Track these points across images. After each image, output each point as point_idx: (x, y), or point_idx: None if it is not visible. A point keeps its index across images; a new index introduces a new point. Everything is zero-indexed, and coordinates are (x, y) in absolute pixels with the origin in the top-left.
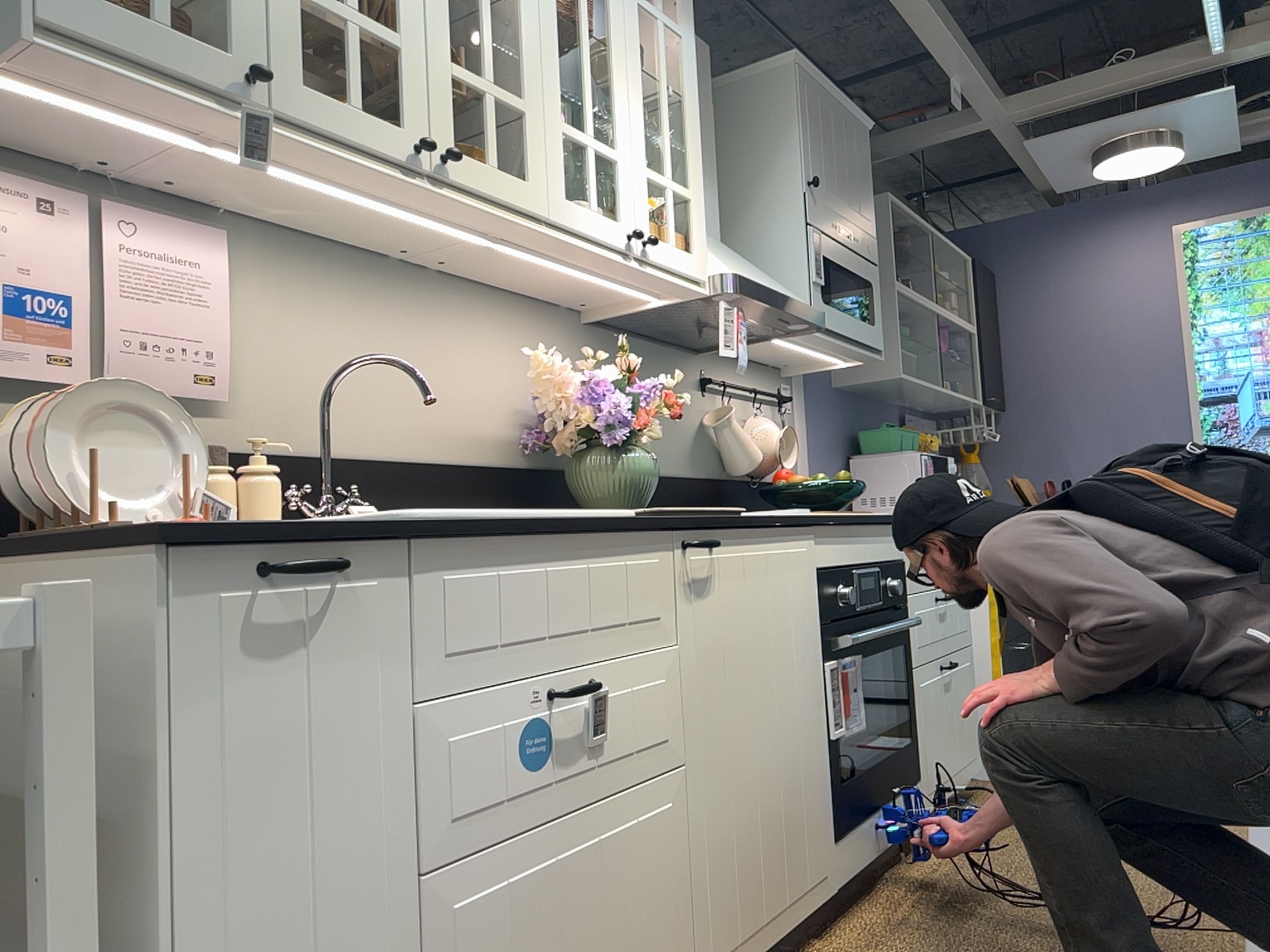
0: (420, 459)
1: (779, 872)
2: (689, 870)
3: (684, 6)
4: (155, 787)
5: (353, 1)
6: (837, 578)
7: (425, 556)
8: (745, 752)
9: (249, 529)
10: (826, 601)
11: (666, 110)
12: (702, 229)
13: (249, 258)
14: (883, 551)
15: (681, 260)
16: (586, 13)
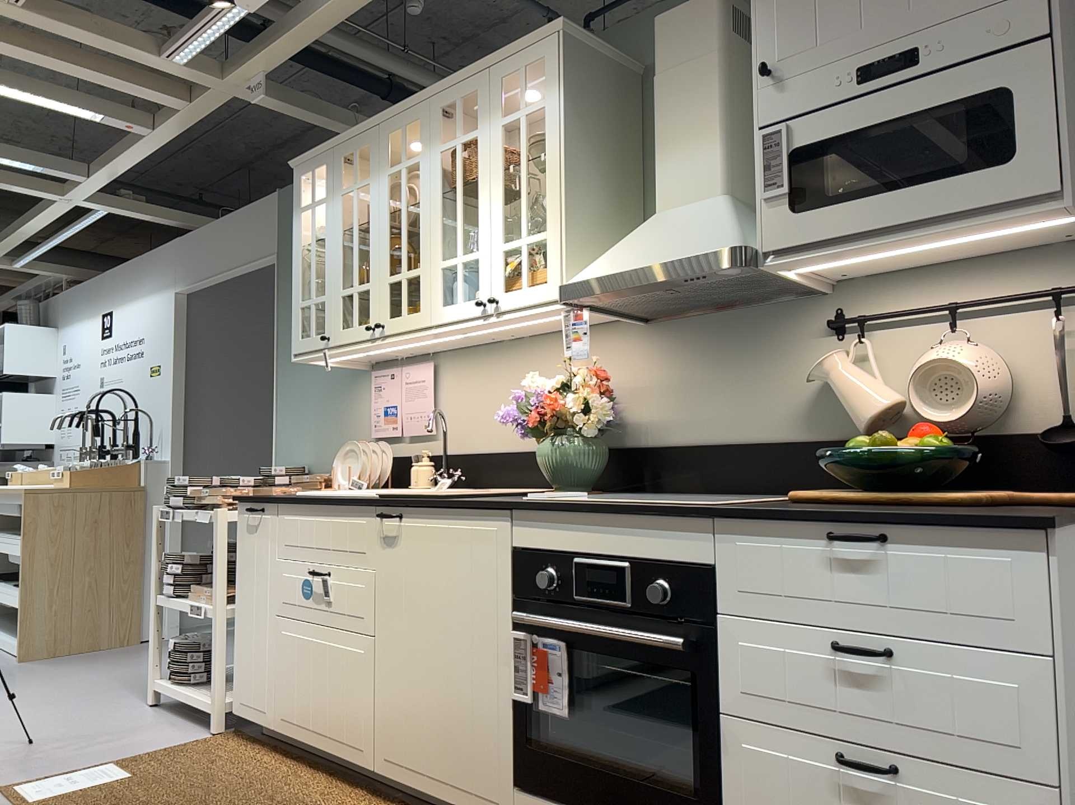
0: (514, 450)
1: (440, 753)
2: (373, 694)
3: (546, 78)
4: (237, 559)
5: (355, 282)
6: (541, 561)
7: (281, 509)
8: (416, 654)
9: (245, 498)
10: (521, 578)
11: (522, 184)
12: (555, 255)
13: (446, 367)
14: (646, 546)
15: (529, 295)
16: (458, 177)
